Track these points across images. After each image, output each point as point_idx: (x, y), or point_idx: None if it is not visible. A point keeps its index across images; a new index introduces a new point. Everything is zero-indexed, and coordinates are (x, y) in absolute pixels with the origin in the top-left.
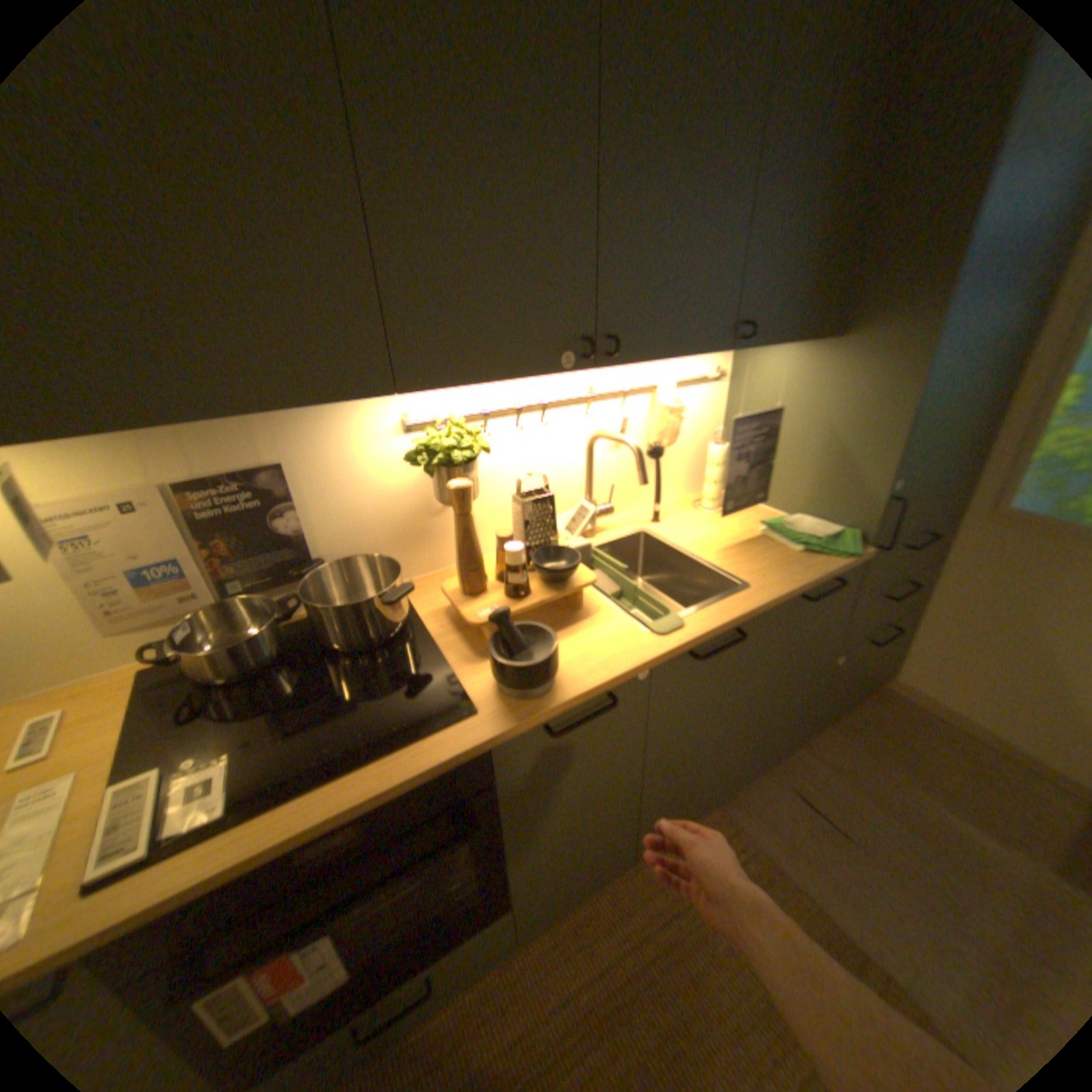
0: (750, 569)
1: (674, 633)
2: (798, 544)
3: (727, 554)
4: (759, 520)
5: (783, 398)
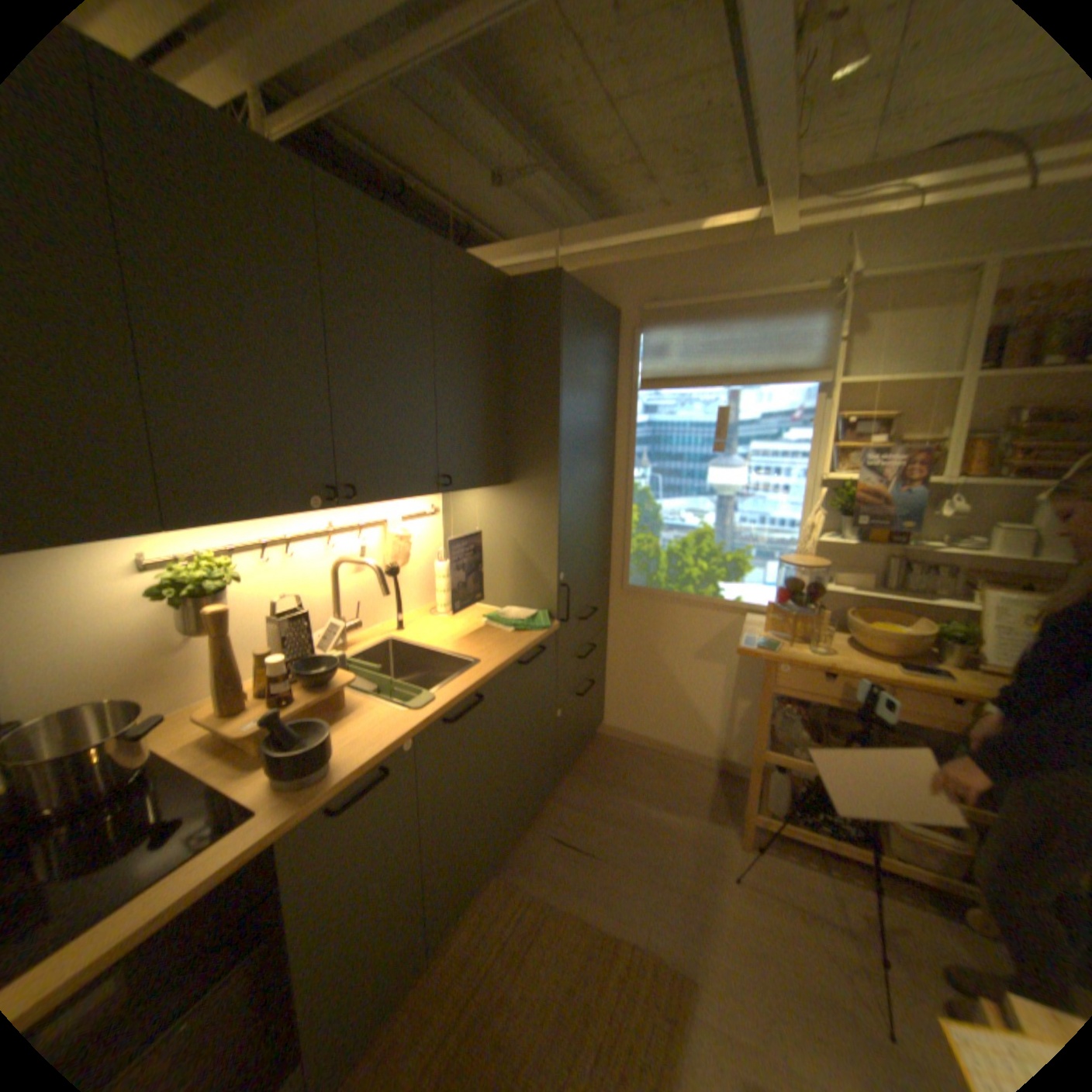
0: (479, 650)
1: (428, 705)
2: (510, 627)
3: (462, 643)
4: (482, 615)
5: (482, 525)
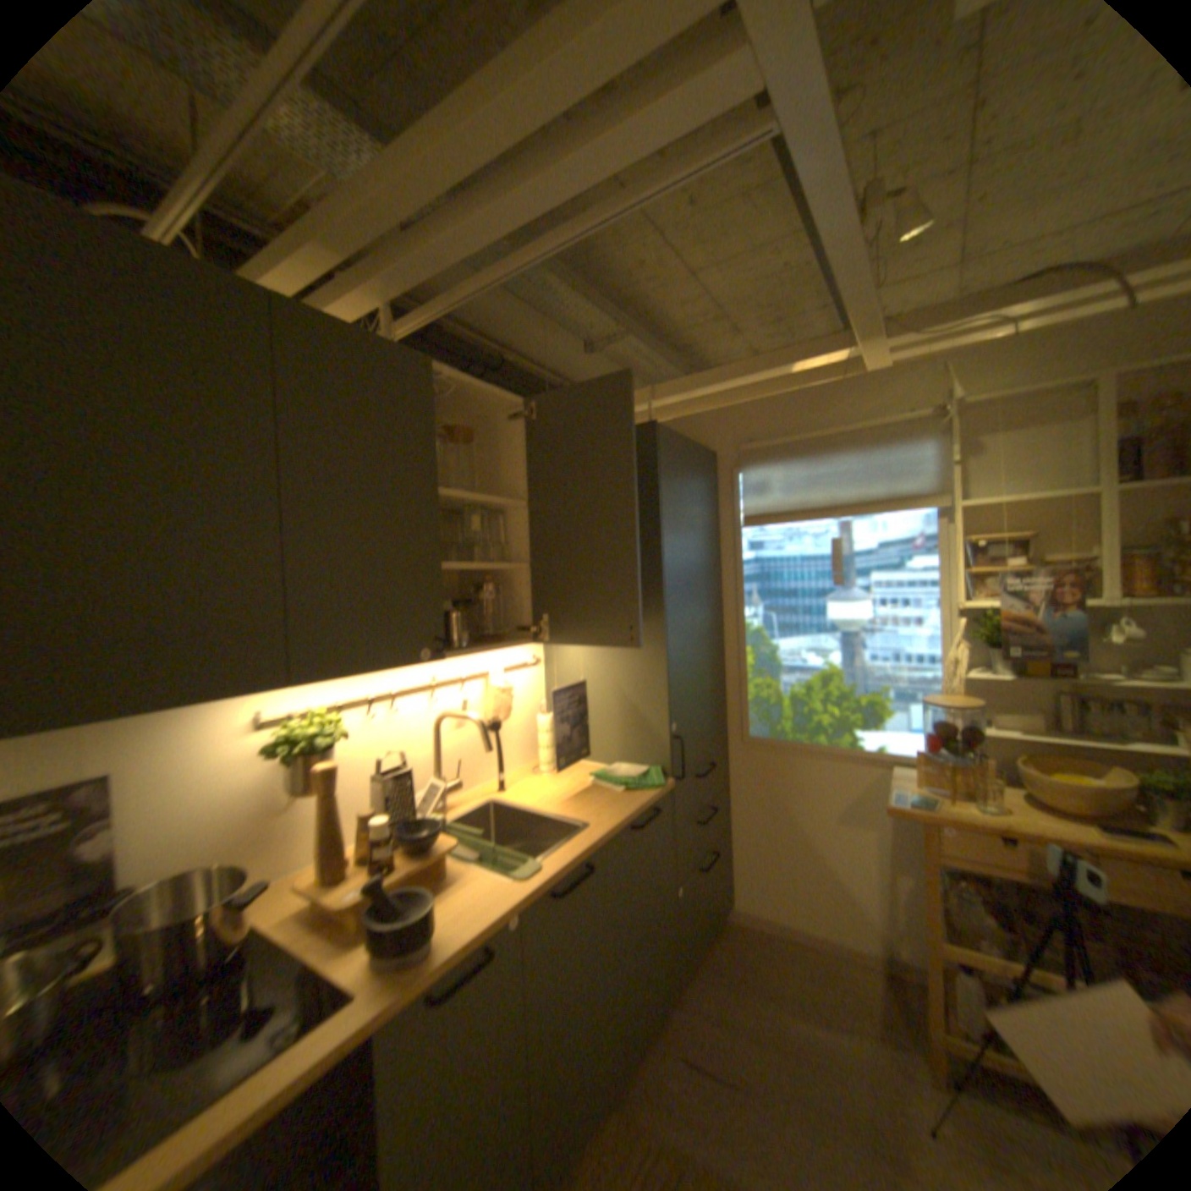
0: (587, 814)
1: (534, 878)
2: (619, 788)
3: (567, 806)
4: (588, 775)
5: (585, 675)
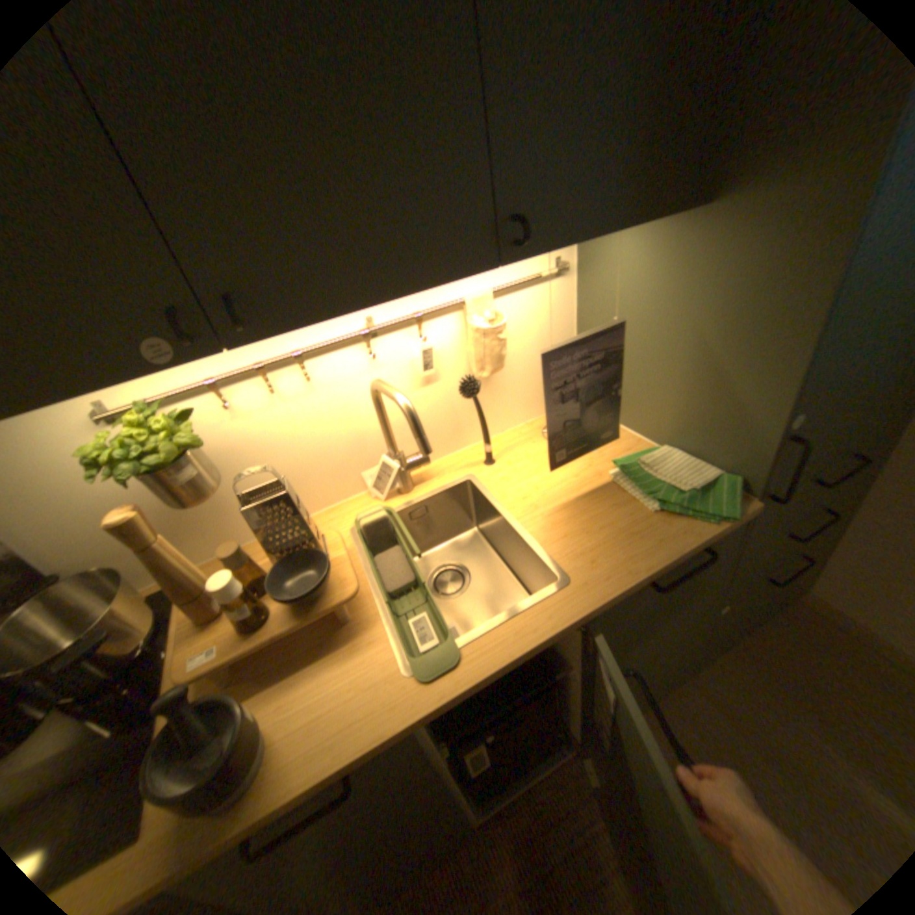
0: (580, 548)
1: (441, 680)
2: (654, 500)
3: (559, 518)
4: (615, 457)
5: (640, 295)
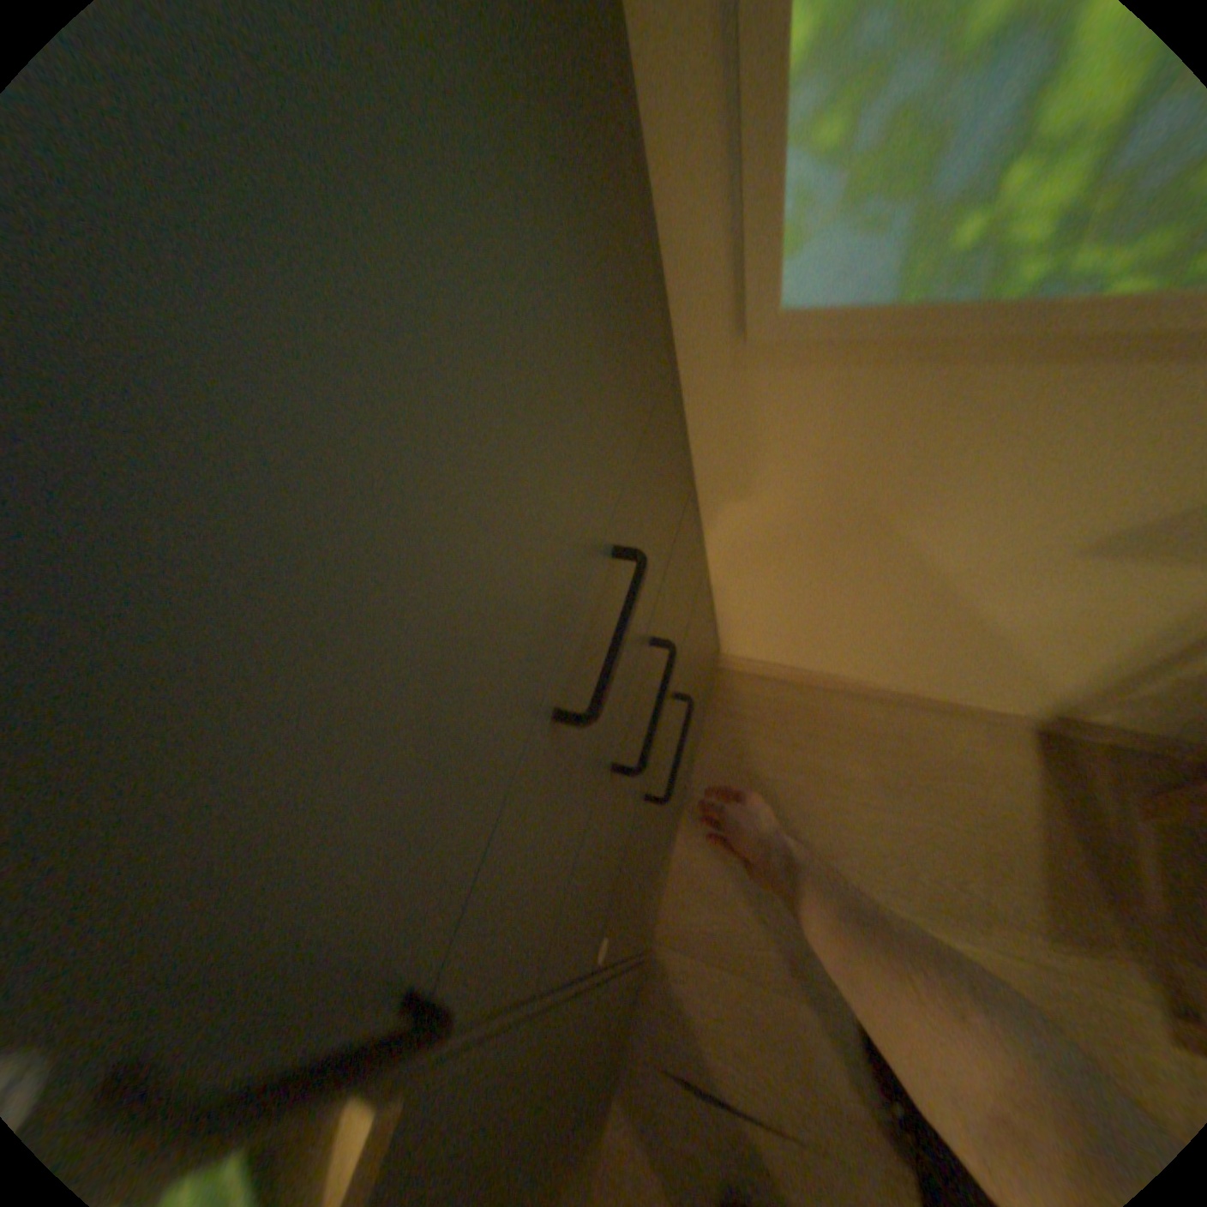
0: None
1: None
2: None
3: None
4: None
5: None
